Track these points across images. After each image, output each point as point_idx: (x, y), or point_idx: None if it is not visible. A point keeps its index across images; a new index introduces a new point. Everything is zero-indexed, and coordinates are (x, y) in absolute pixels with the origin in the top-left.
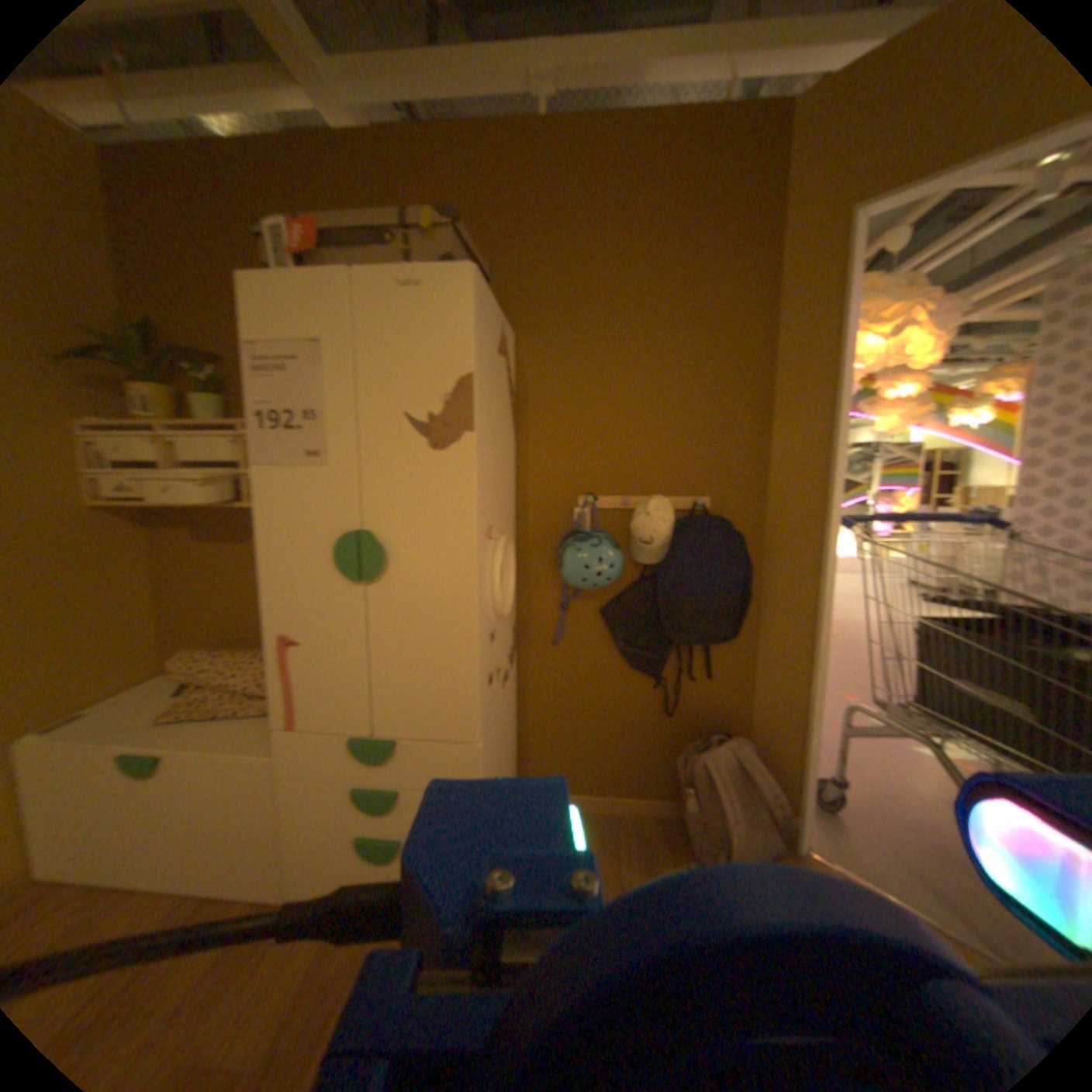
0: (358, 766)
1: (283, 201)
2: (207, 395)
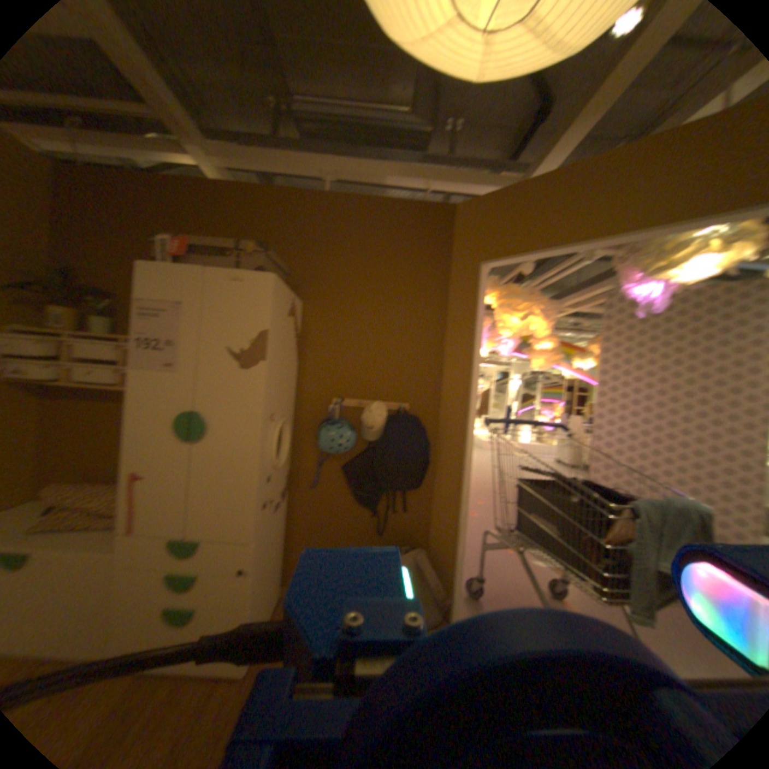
0: (169, 562)
1: (168, 213)
2: (100, 319)
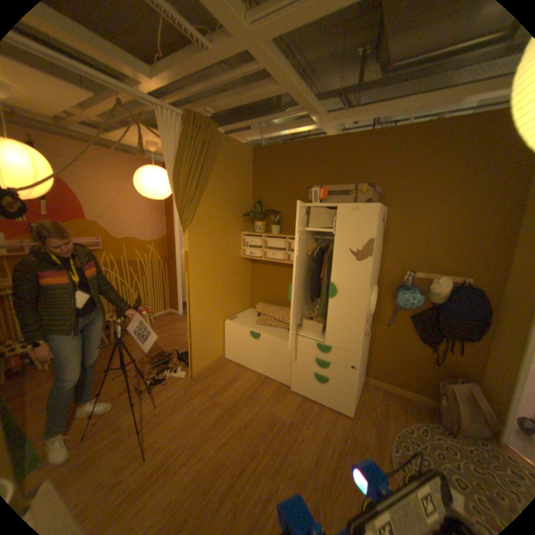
0: (319, 352)
1: (307, 163)
2: (277, 226)
